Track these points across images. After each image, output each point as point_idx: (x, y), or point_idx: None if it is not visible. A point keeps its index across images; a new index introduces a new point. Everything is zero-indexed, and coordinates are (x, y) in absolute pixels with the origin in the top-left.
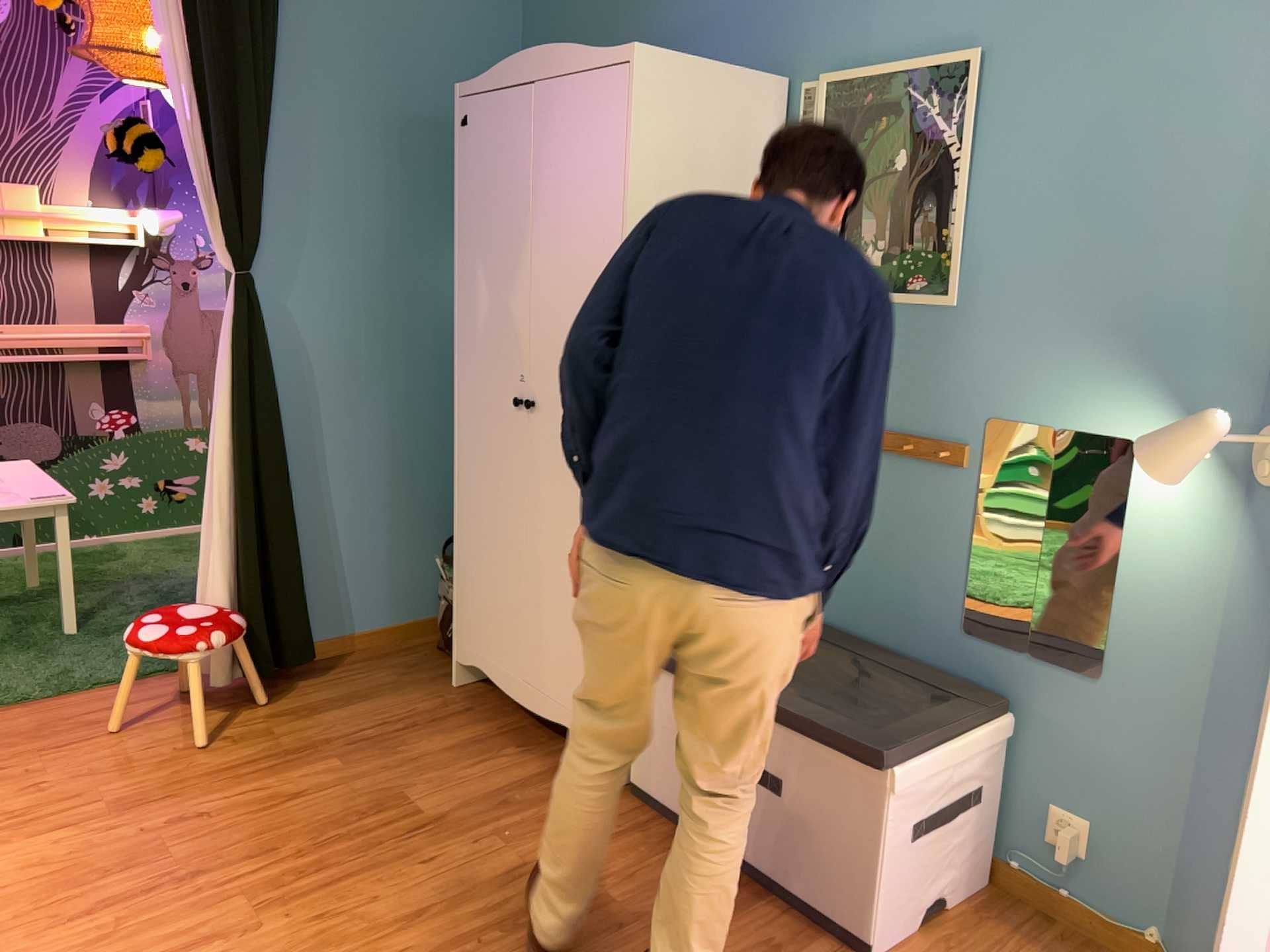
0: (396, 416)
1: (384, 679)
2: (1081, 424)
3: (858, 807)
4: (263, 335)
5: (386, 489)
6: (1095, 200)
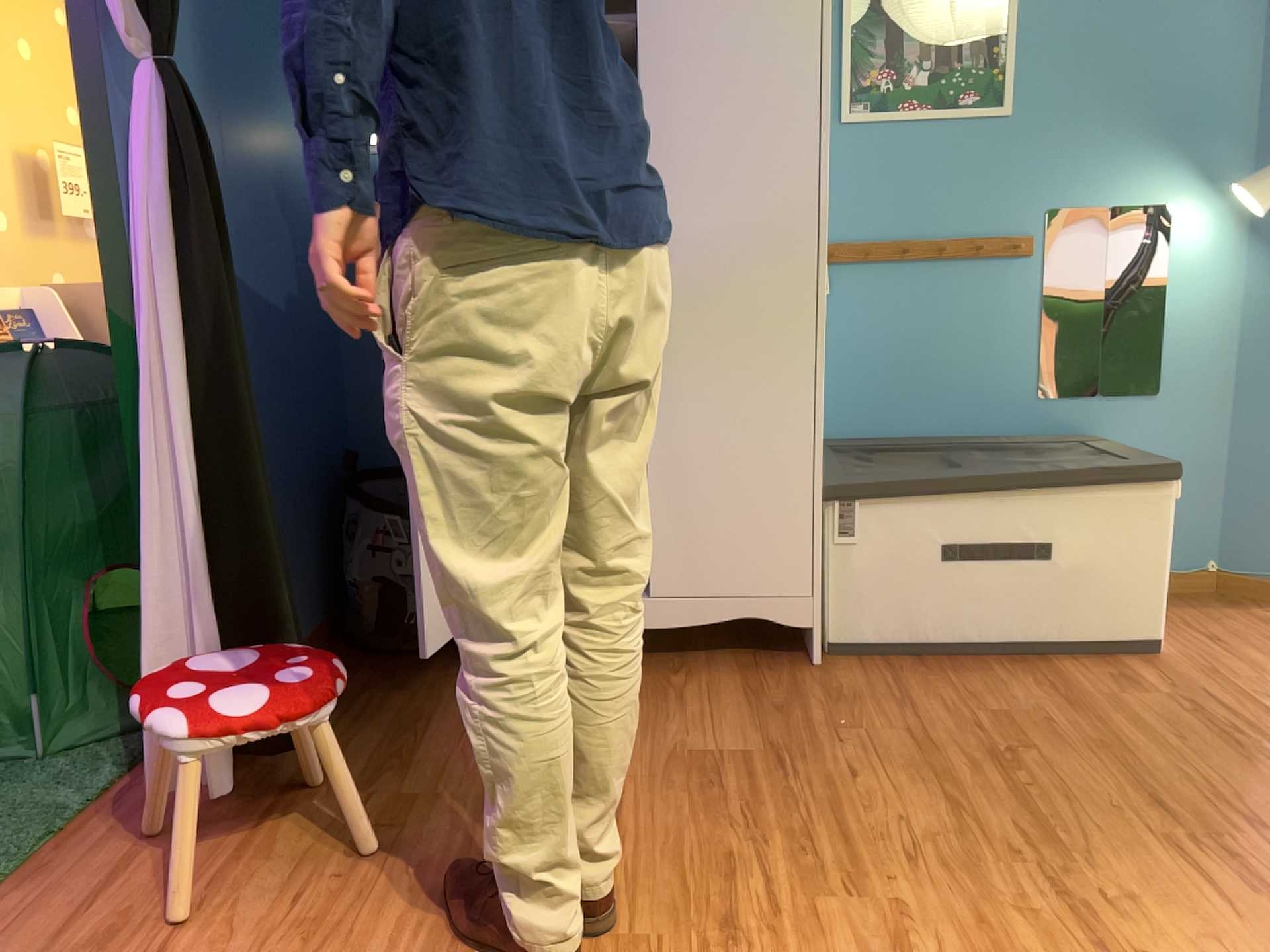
0: (269, 331)
1: (394, 696)
2: (1129, 200)
3: (1142, 526)
4: (212, 171)
5: (273, 441)
6: (1126, 19)
